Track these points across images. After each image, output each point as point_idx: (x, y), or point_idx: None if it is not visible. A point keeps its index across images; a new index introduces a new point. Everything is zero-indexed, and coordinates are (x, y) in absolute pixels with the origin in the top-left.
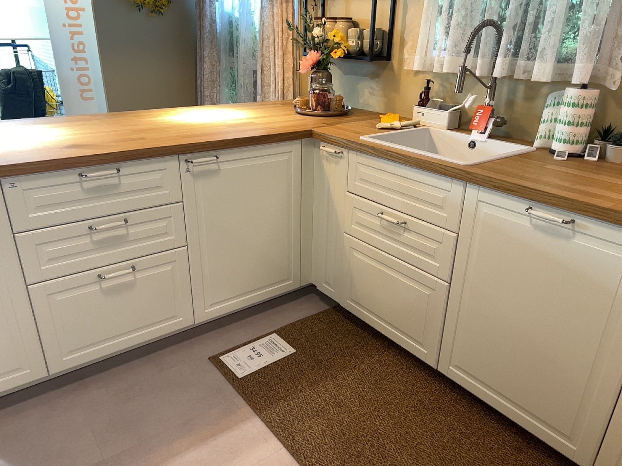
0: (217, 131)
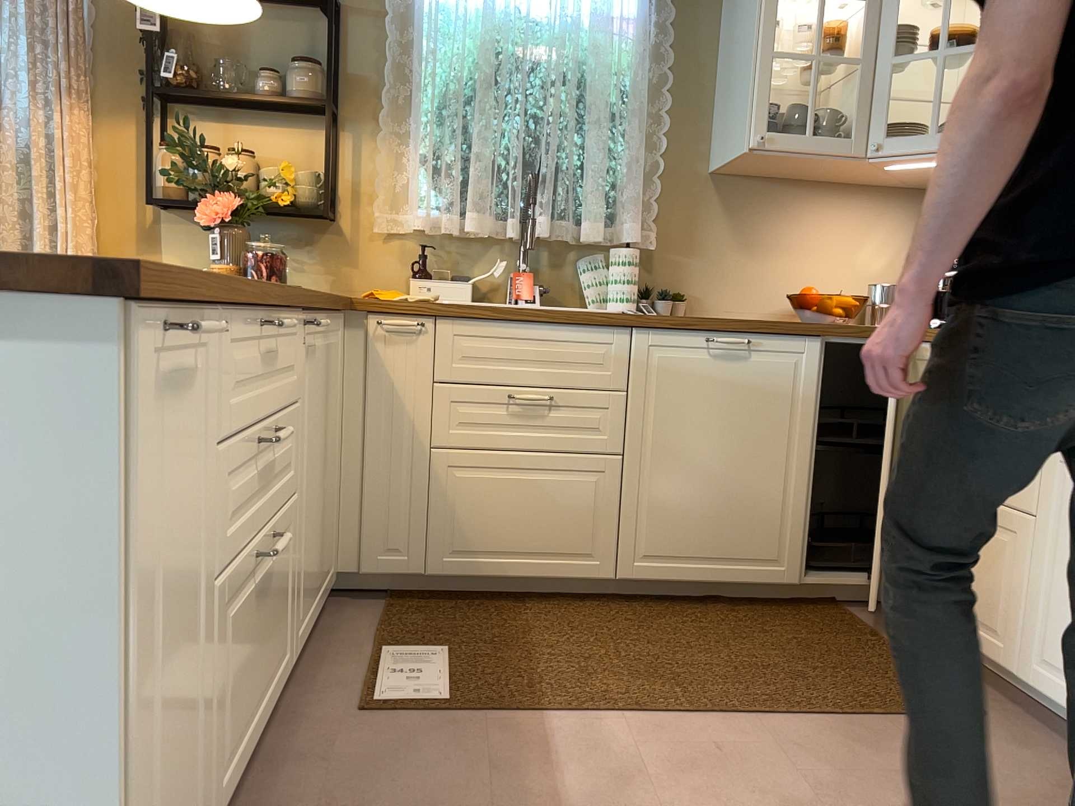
0: None
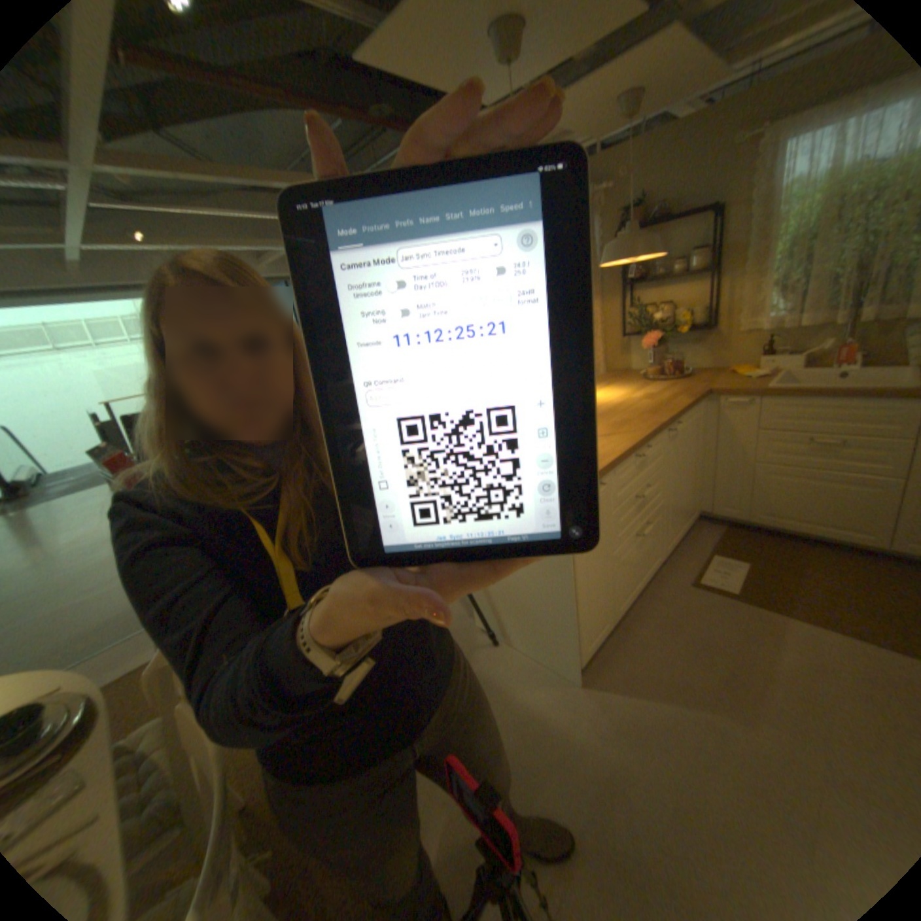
0: (655, 404)
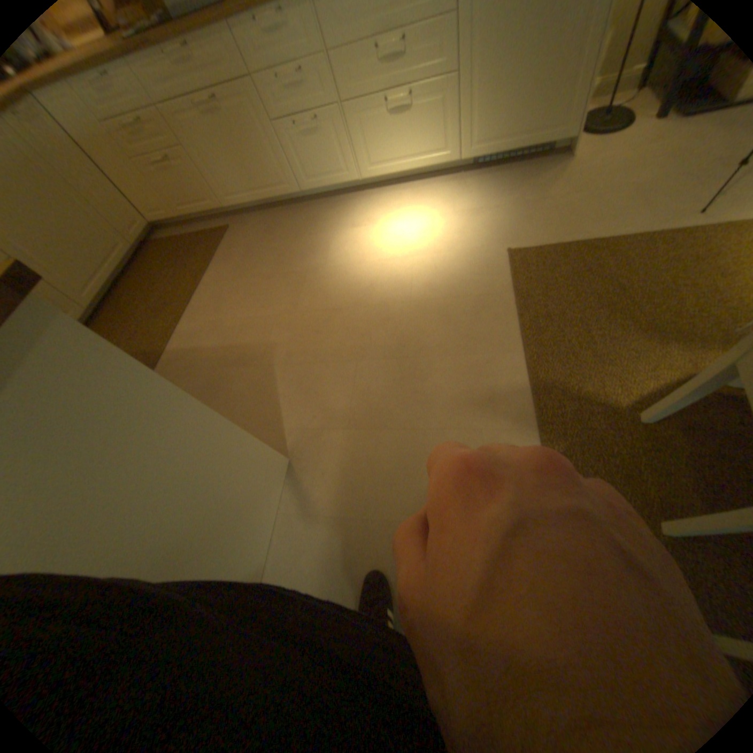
0: None
